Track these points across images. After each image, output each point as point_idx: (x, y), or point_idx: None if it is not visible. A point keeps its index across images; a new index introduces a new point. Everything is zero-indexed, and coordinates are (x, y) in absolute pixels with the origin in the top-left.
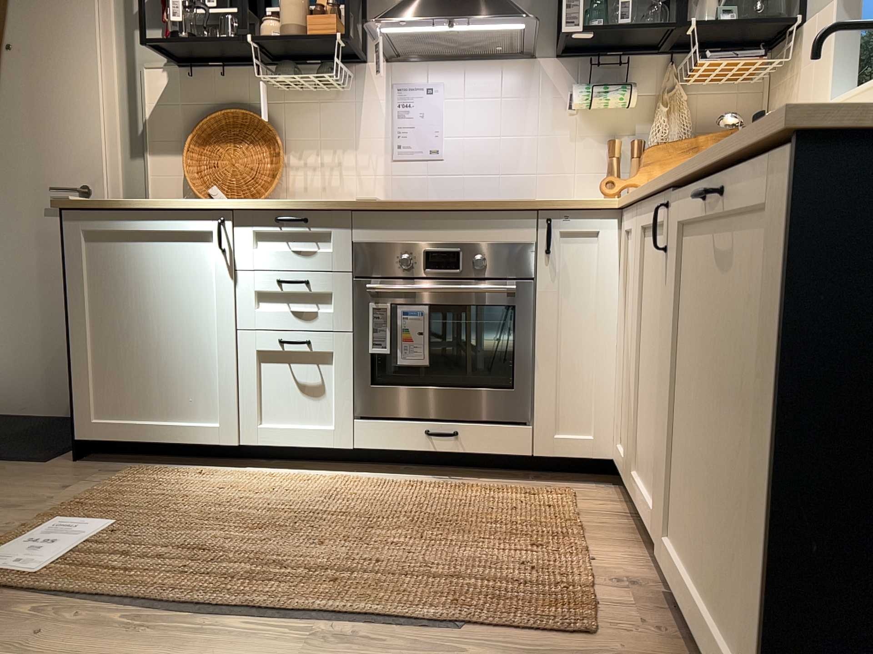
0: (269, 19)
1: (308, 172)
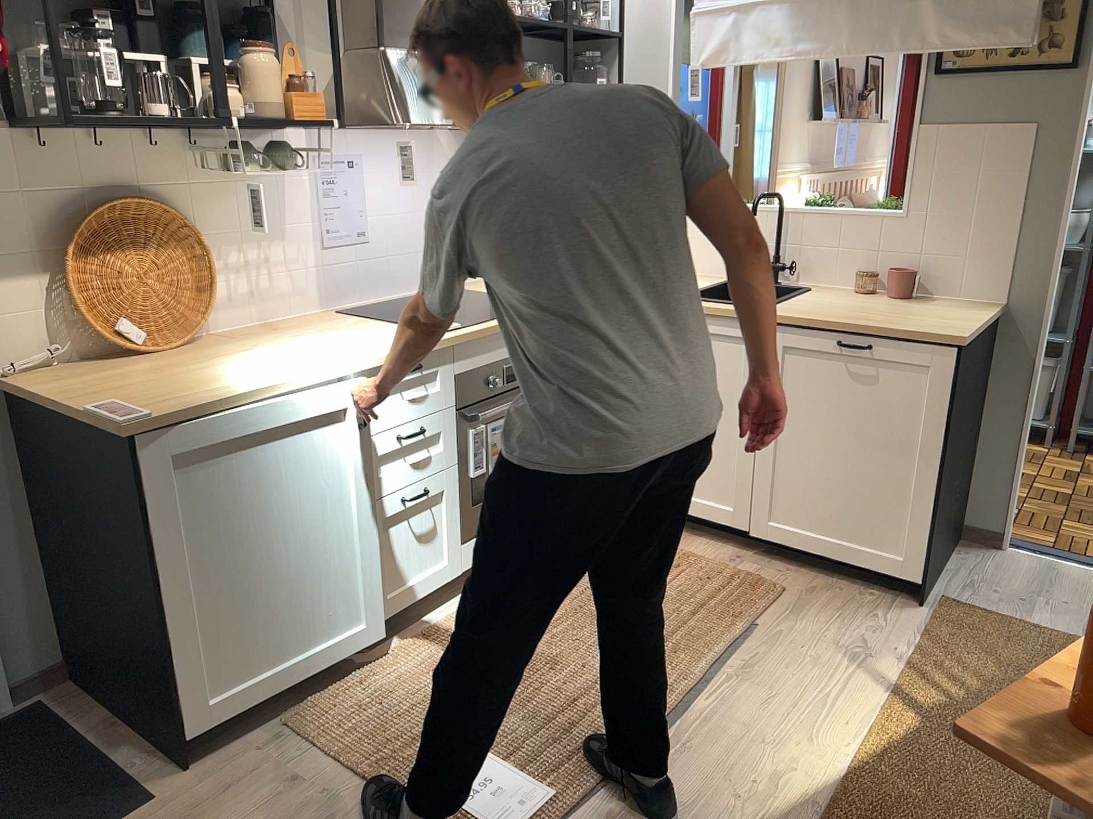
0: (231, 87)
1: (233, 276)
